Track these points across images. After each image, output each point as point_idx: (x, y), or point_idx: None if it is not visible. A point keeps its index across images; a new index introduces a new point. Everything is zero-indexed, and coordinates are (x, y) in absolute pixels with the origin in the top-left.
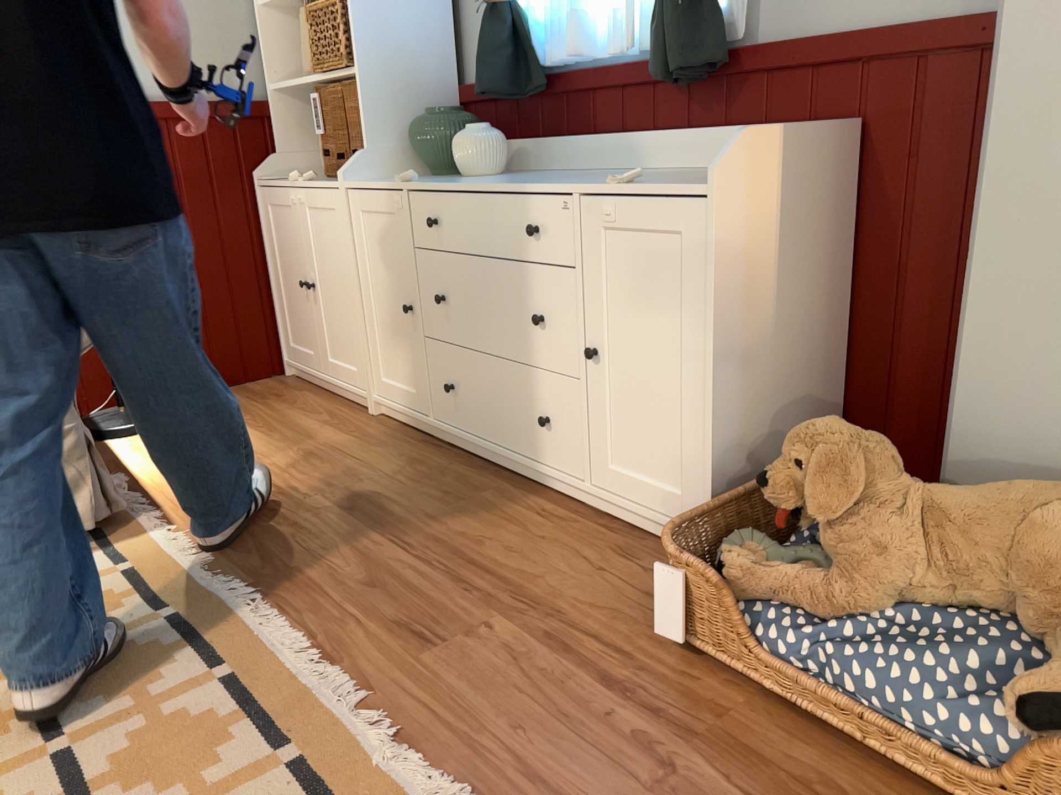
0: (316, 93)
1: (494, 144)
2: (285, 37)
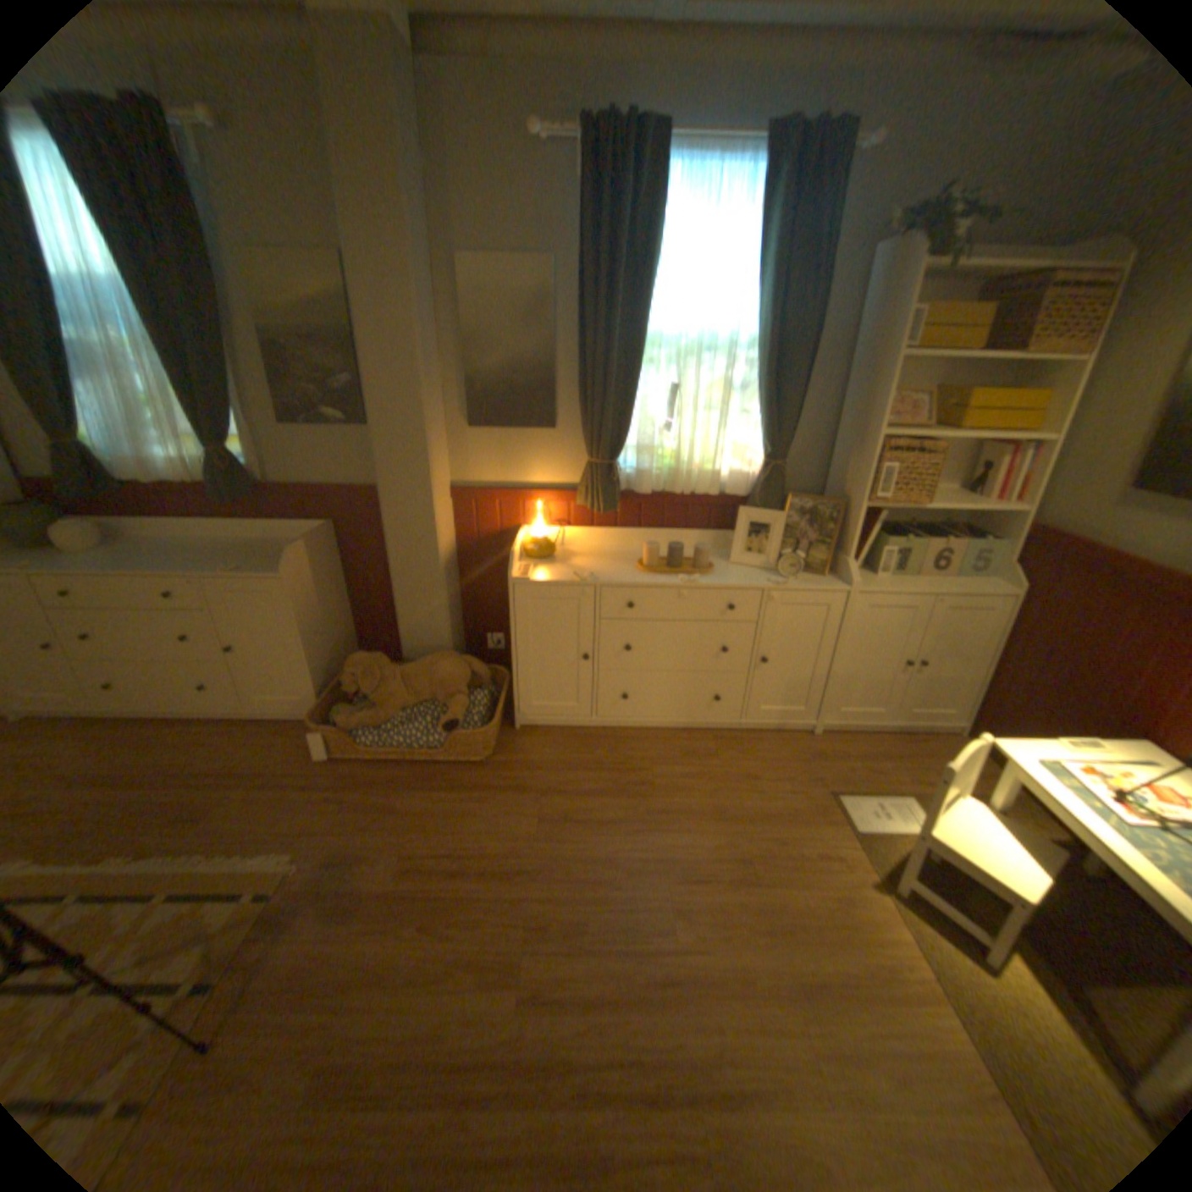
0: None
1: (90, 532)
2: None
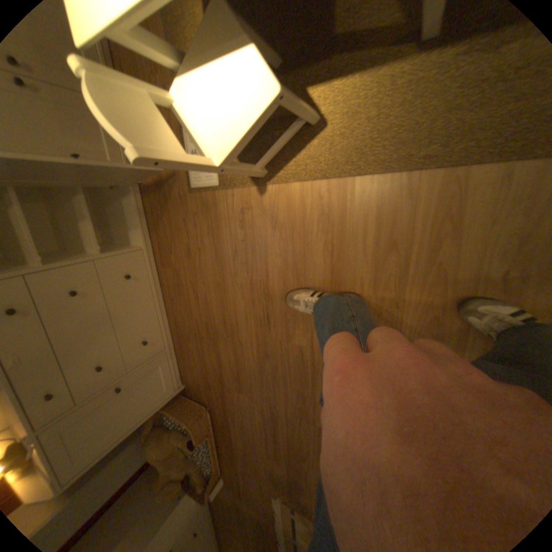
0: None
1: None
2: None
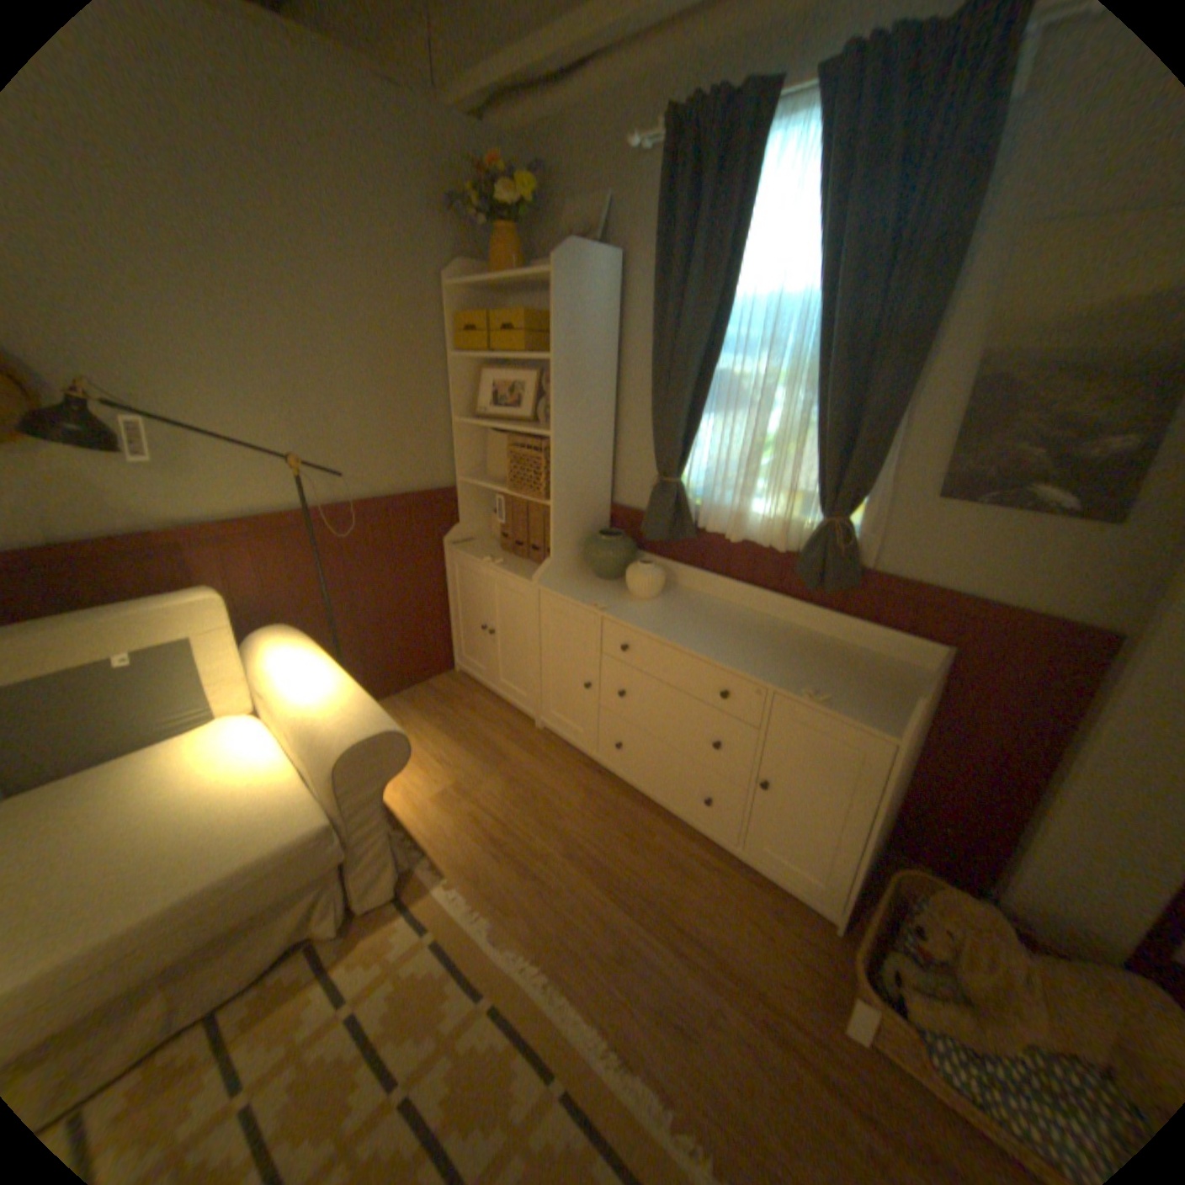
0: (500, 492)
1: (661, 579)
2: (471, 439)
